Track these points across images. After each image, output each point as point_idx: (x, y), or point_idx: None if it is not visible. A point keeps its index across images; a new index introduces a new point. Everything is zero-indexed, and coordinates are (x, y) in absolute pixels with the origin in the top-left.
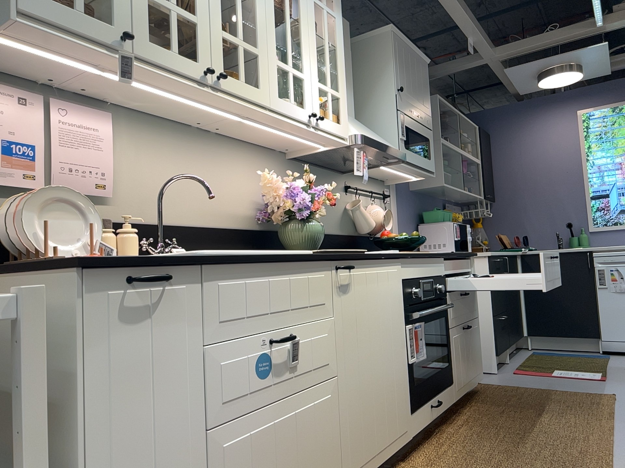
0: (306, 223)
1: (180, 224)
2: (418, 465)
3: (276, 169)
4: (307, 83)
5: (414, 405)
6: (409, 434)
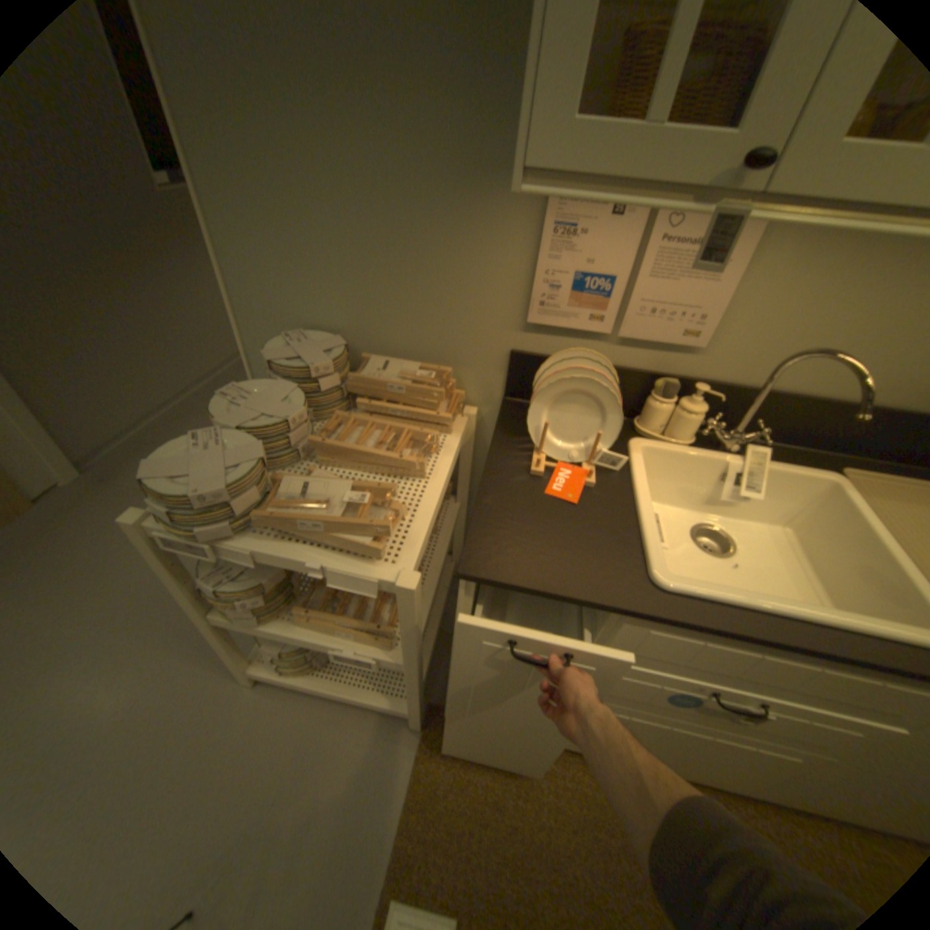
0: None
1: (818, 395)
2: None
3: None
4: None
5: None
6: None
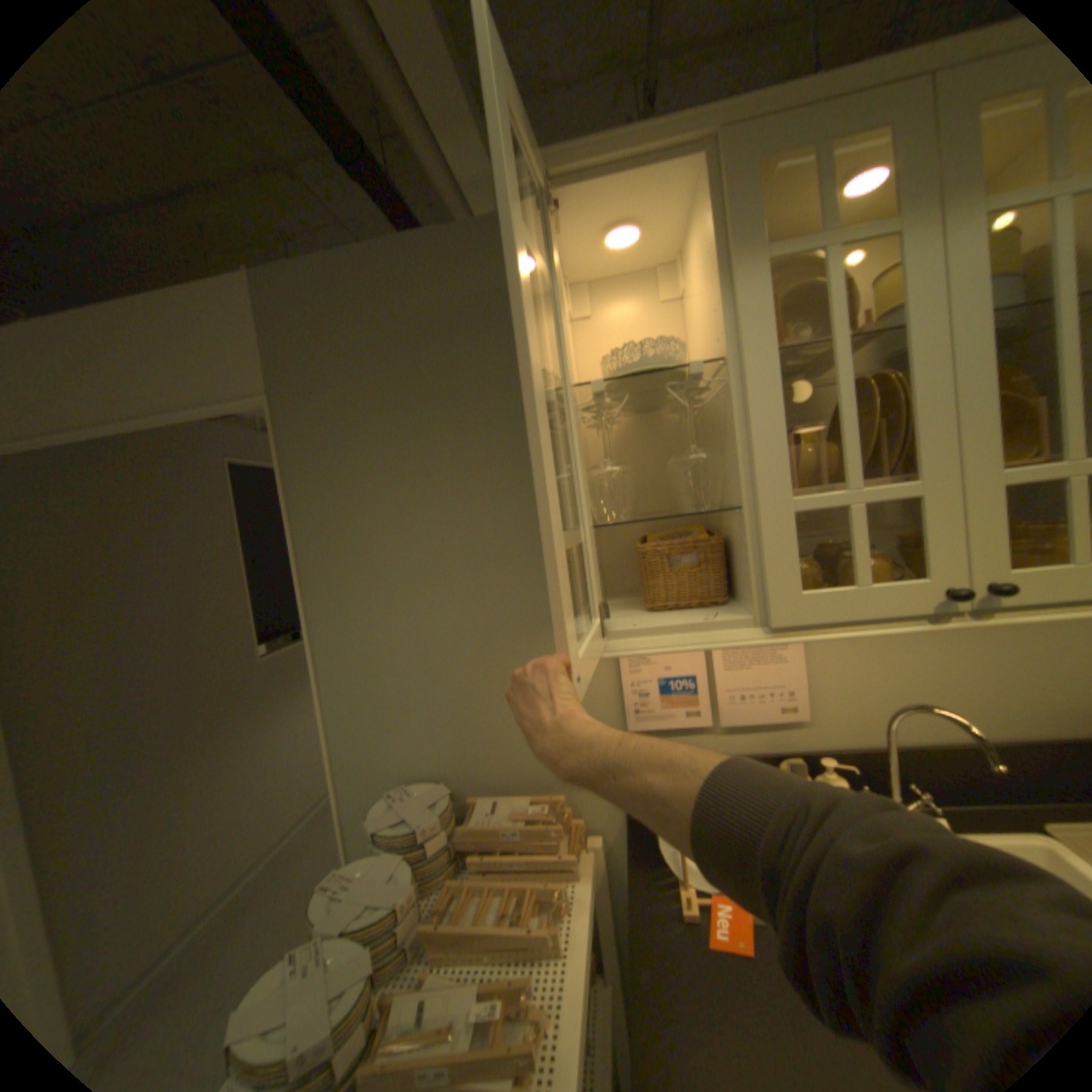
0: None
1: (950, 744)
2: None
3: None
4: None
5: None
6: None
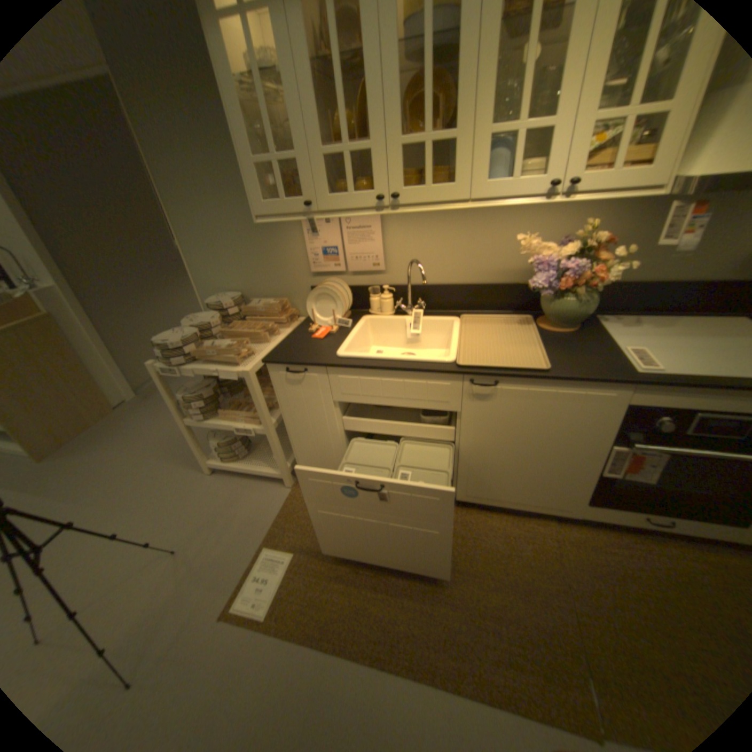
0: (560, 298)
1: (442, 284)
2: (565, 537)
3: (579, 214)
4: (561, 130)
5: (598, 504)
6: (576, 516)
